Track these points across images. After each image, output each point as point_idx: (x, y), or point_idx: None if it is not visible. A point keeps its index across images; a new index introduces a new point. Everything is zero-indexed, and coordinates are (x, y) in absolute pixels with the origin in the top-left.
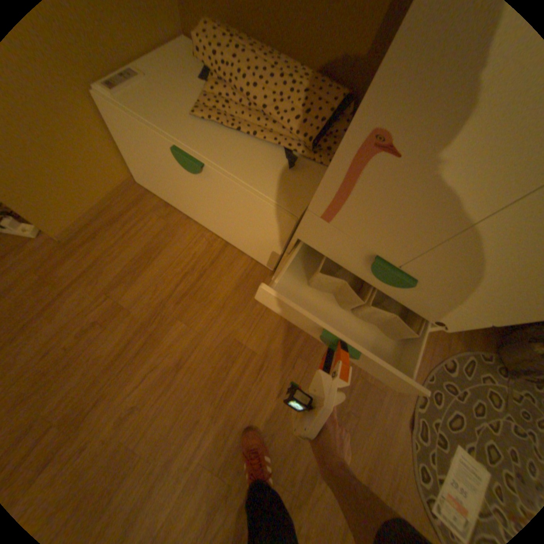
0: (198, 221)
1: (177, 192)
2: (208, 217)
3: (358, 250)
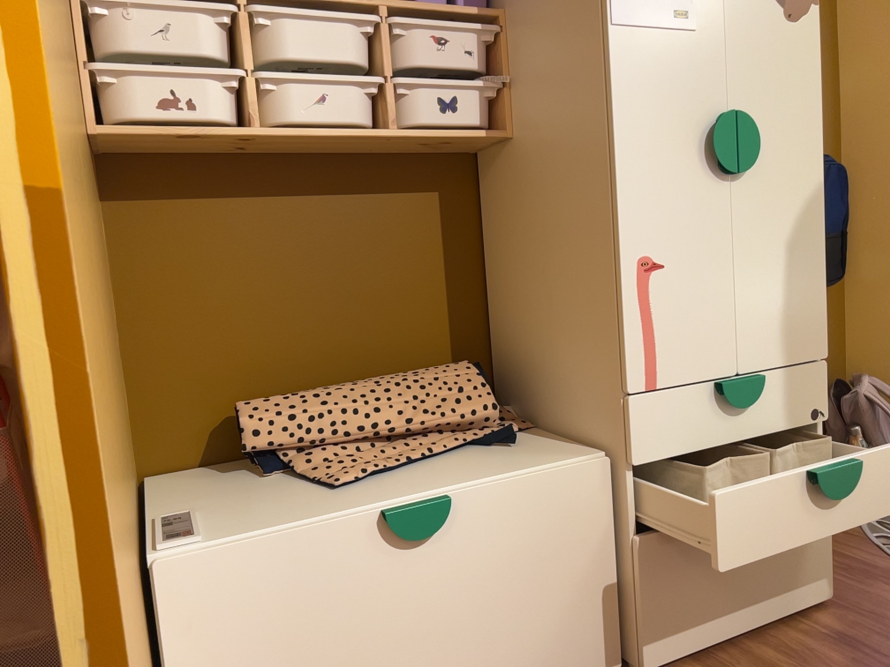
0: None
1: None
2: None
3: (699, 398)
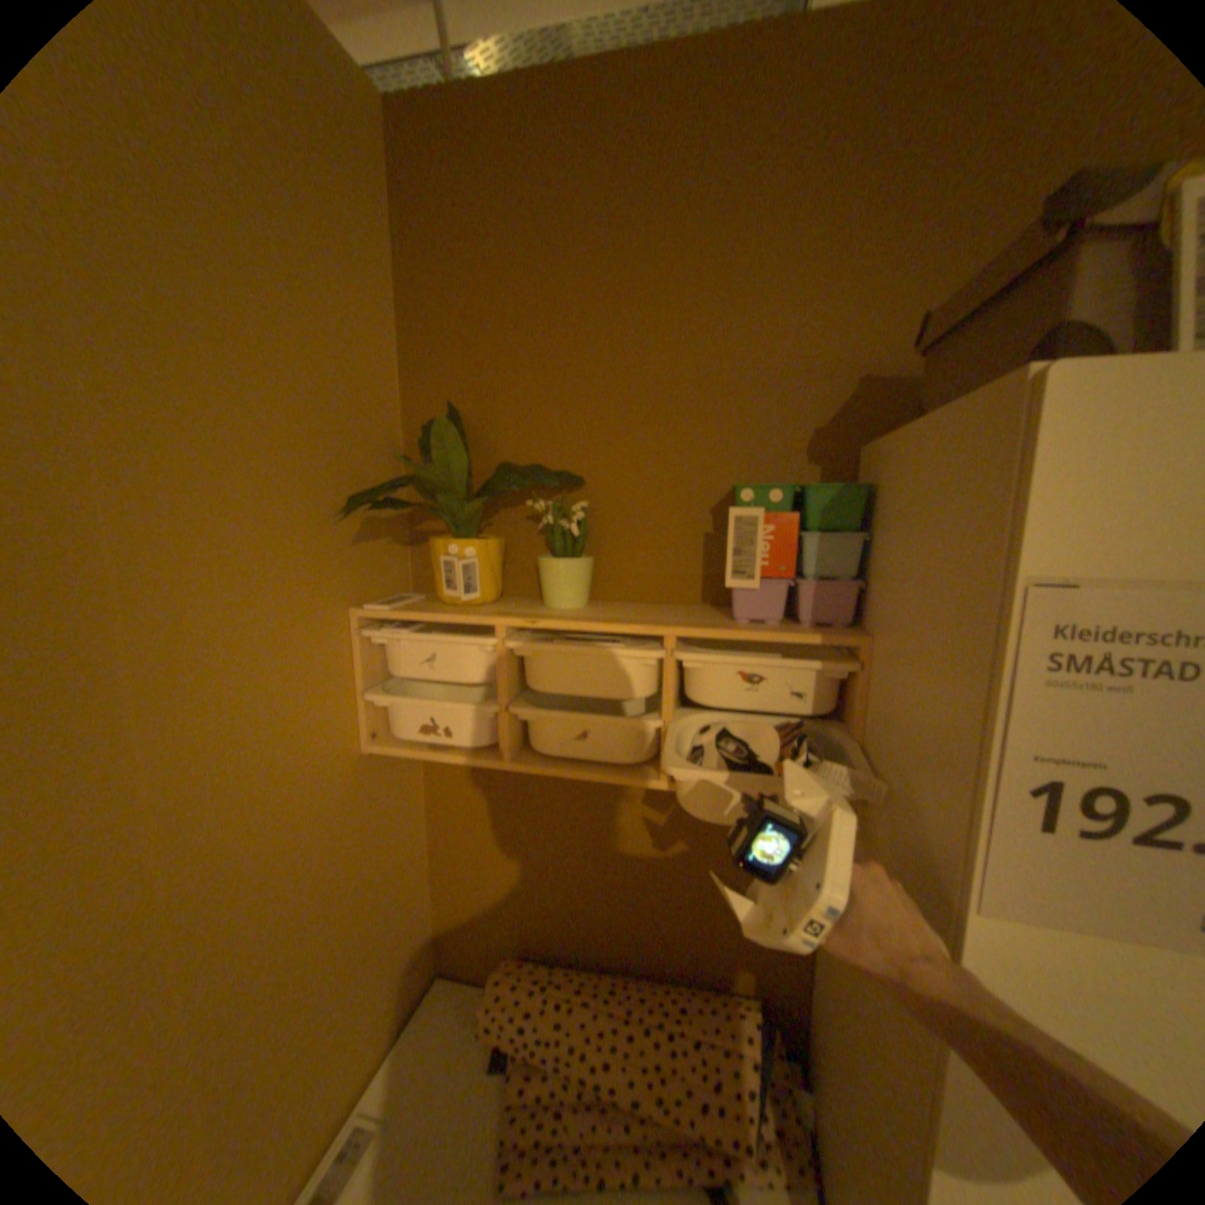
0: None
1: None
2: None
3: None
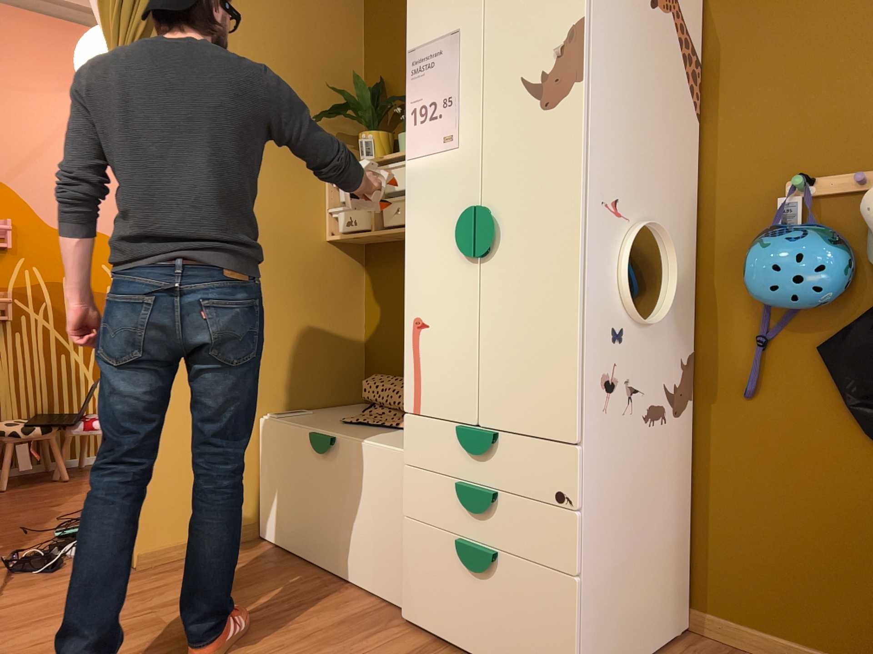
0: (319, 560)
1: (303, 512)
2: (331, 538)
3: (448, 434)
